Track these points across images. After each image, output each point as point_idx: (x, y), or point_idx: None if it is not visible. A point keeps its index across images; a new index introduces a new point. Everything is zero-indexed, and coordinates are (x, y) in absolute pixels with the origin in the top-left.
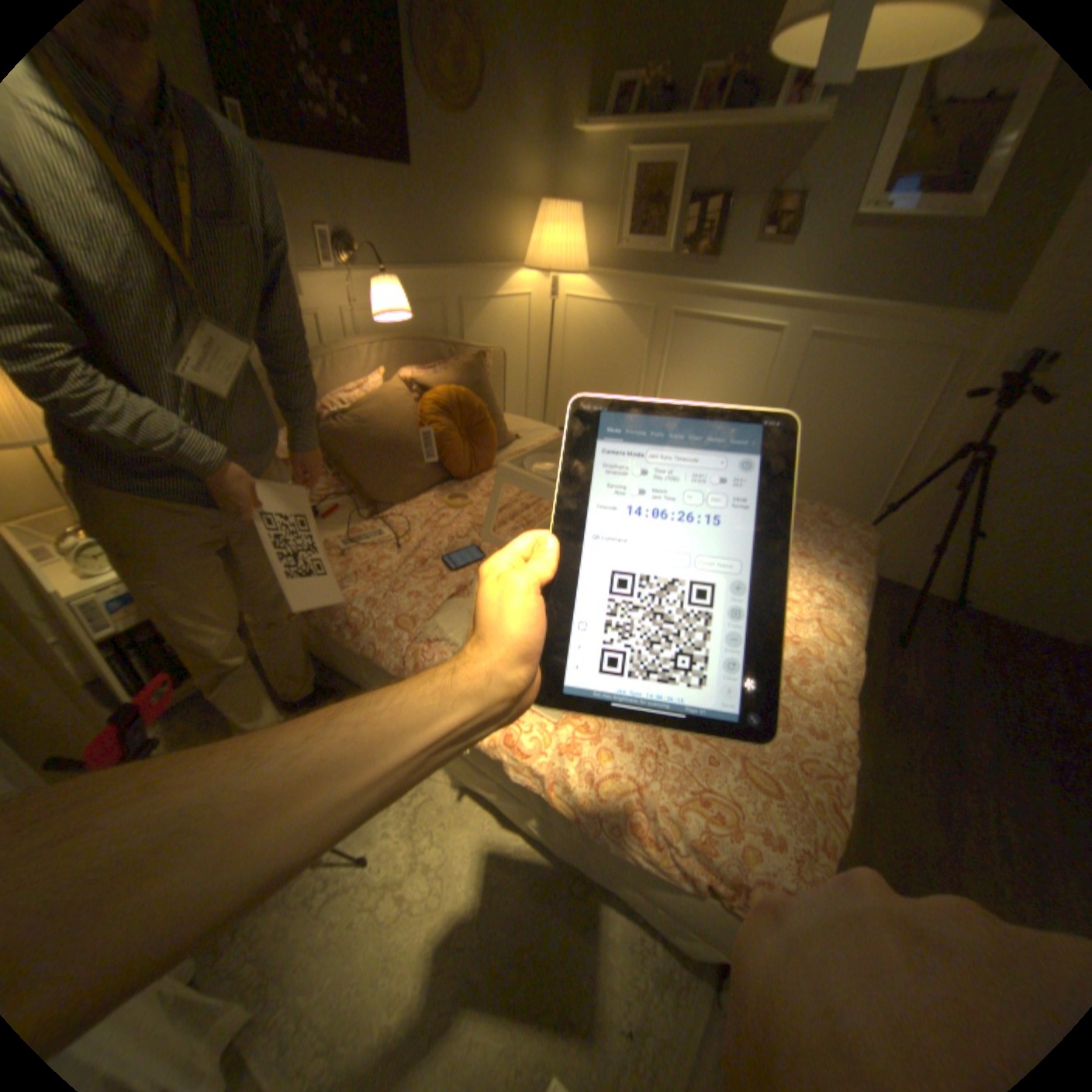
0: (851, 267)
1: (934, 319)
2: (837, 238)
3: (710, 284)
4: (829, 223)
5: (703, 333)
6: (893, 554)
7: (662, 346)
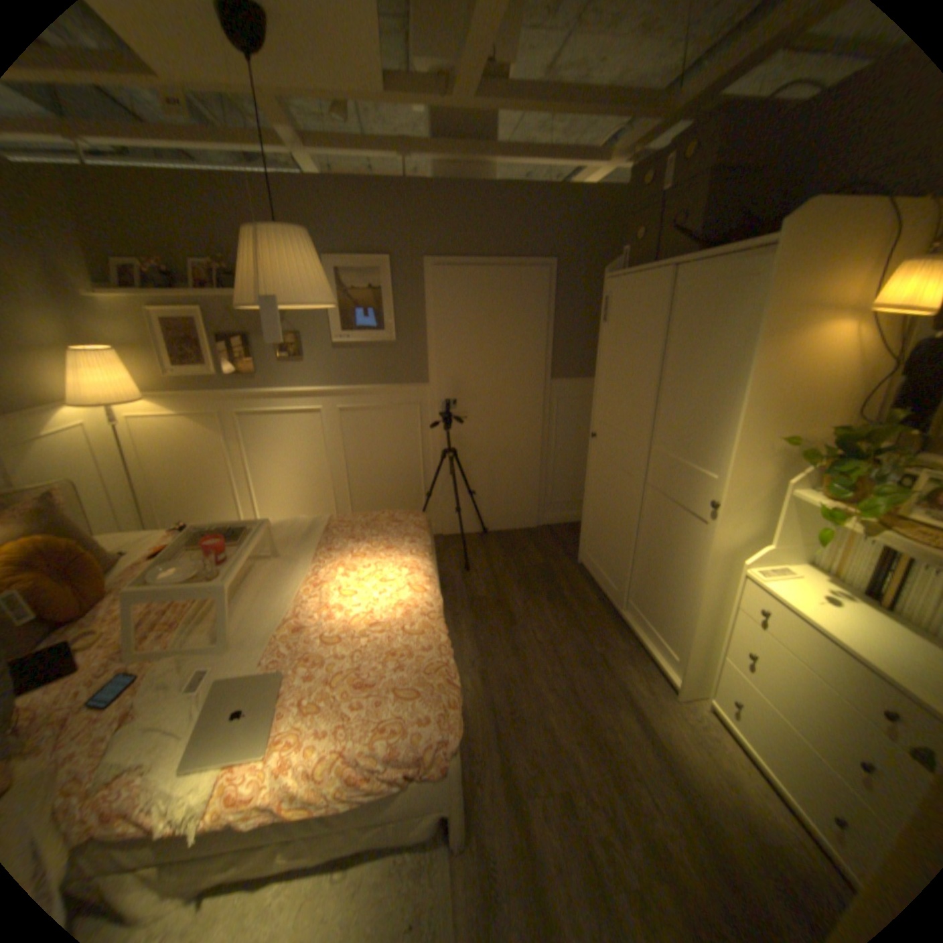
0: (345, 372)
1: (400, 392)
2: (329, 358)
3: (259, 394)
4: (320, 351)
5: (268, 425)
6: (445, 521)
7: (239, 440)
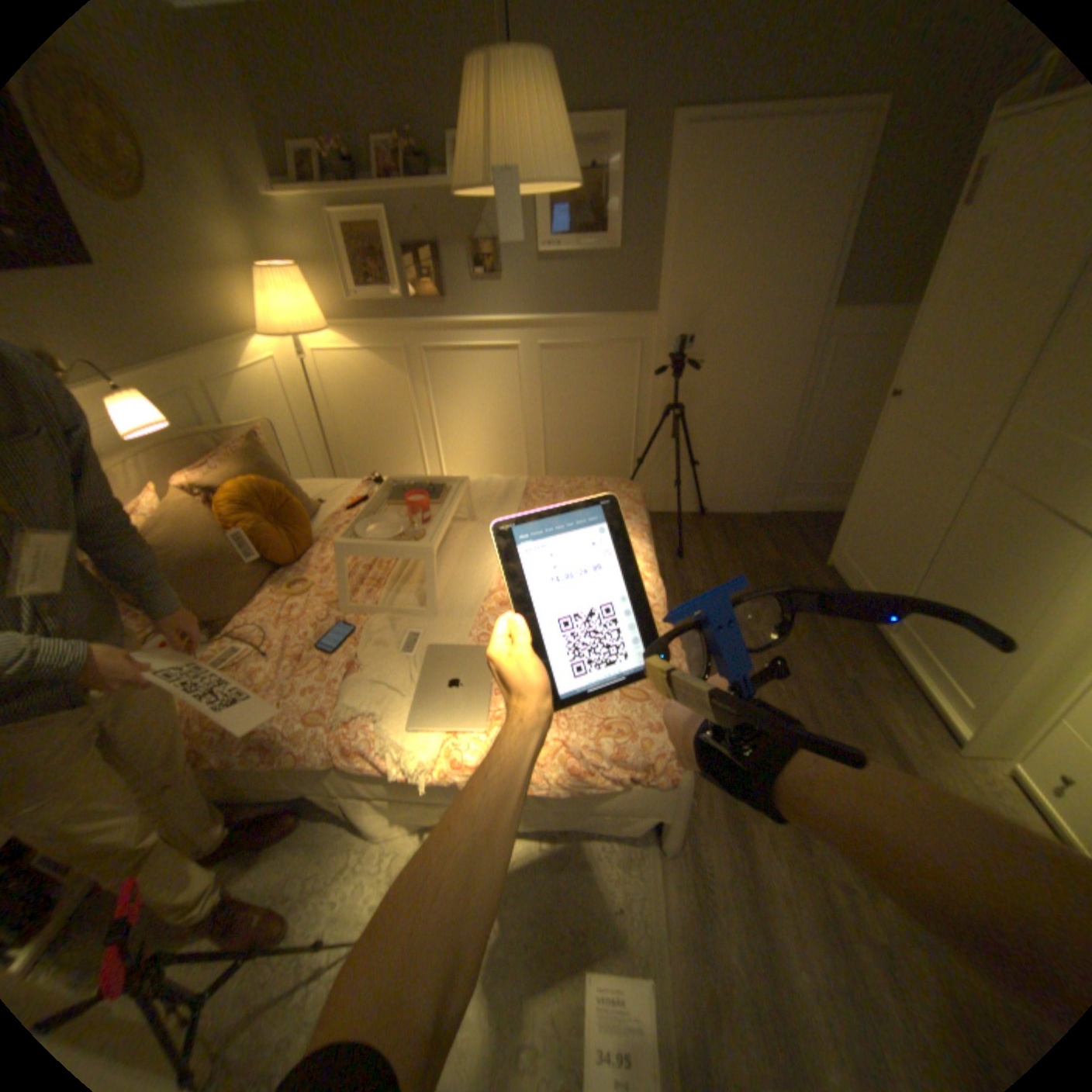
0: (550, 296)
1: (617, 324)
2: (532, 276)
3: (448, 325)
4: (522, 265)
5: (457, 365)
6: (654, 495)
7: (426, 383)
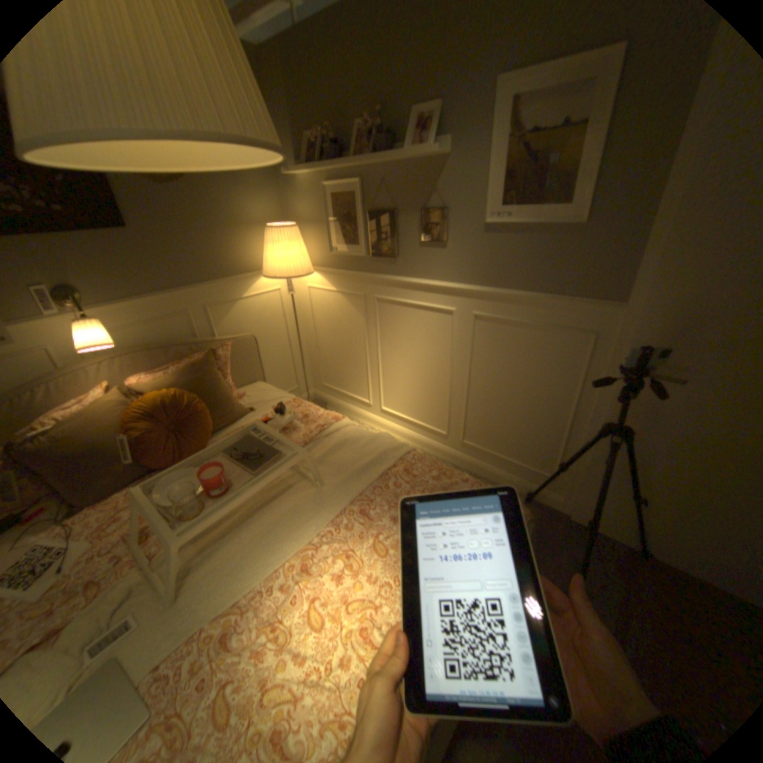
0: (493, 267)
1: (568, 307)
2: (477, 244)
3: (397, 282)
4: (468, 233)
5: (400, 317)
6: (581, 504)
7: (376, 326)
